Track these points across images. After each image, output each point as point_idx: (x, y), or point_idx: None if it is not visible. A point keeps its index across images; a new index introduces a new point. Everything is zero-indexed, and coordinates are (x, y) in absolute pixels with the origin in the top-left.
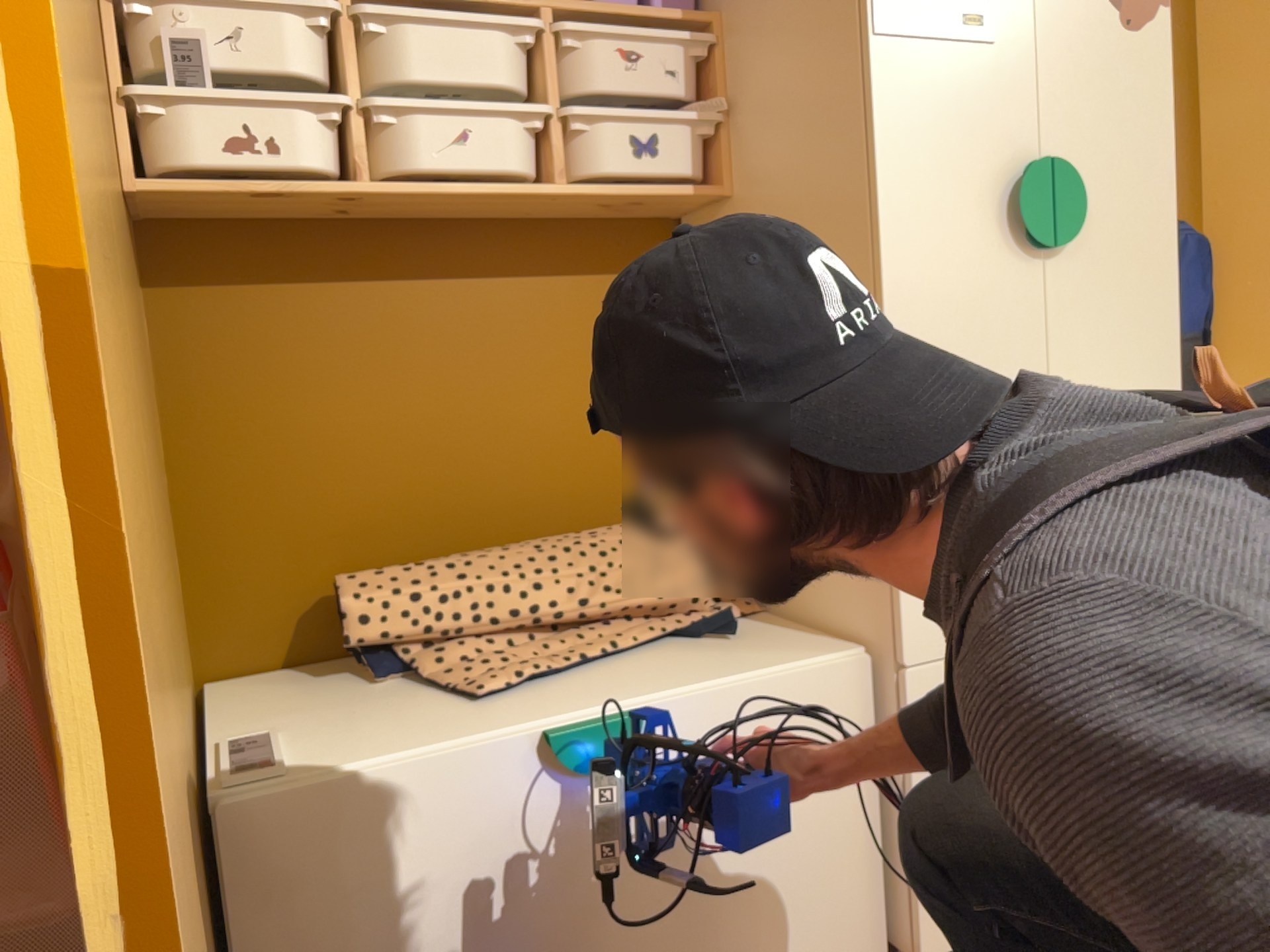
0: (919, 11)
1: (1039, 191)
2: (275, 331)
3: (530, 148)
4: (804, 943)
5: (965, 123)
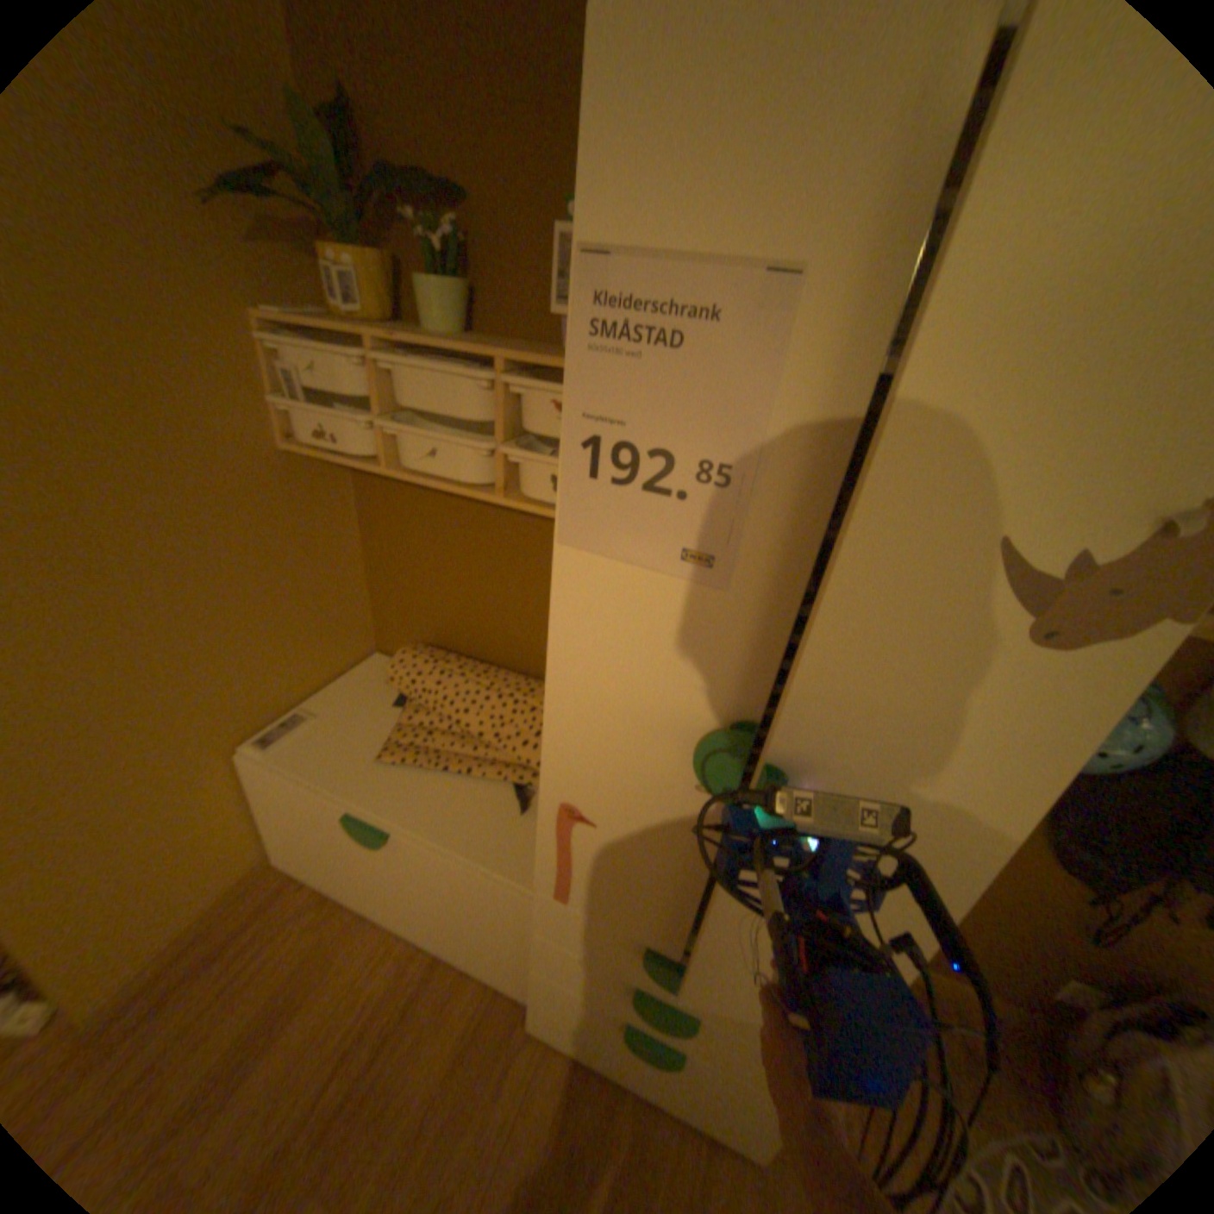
0: (619, 531)
1: (723, 755)
2: (407, 511)
3: (489, 465)
4: (480, 965)
5: (659, 654)
